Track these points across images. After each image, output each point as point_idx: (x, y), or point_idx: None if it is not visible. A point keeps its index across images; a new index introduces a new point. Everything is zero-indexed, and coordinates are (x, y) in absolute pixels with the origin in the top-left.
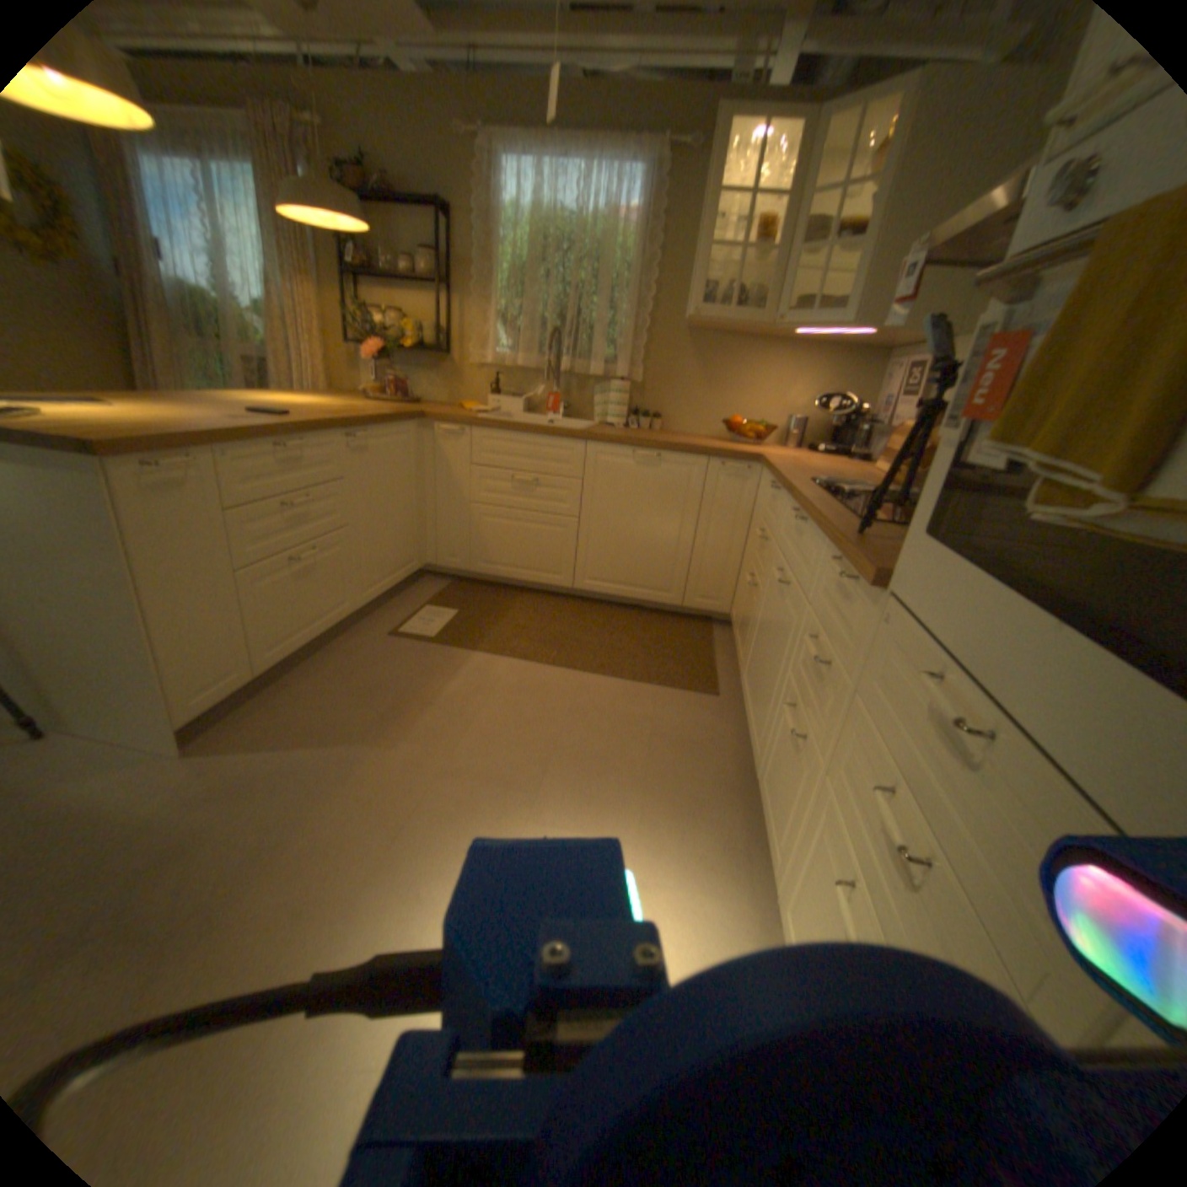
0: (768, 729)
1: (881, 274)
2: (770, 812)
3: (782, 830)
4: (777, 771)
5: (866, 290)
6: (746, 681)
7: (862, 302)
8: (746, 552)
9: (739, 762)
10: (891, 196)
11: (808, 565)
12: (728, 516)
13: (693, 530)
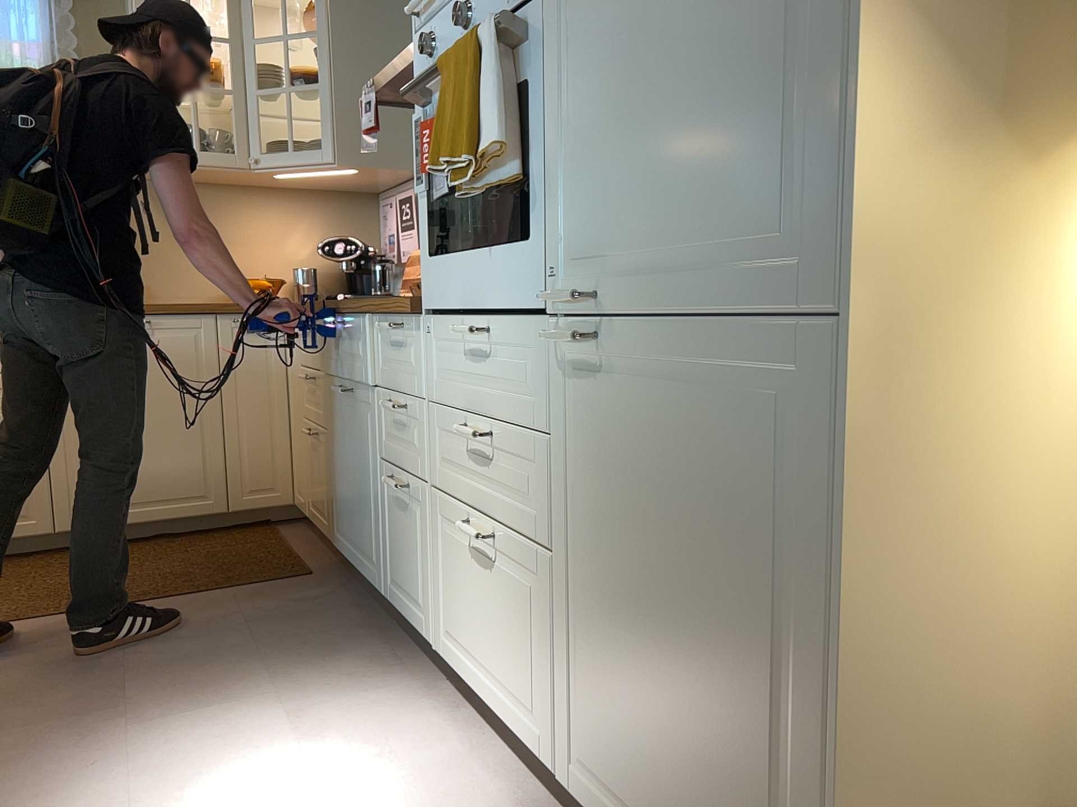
0: (378, 535)
1: (345, 115)
2: (405, 598)
3: (420, 590)
4: (399, 553)
5: (336, 130)
6: (340, 533)
7: (335, 140)
8: (293, 416)
9: (360, 610)
10: (332, 49)
11: (364, 356)
12: (259, 380)
13: (220, 407)
